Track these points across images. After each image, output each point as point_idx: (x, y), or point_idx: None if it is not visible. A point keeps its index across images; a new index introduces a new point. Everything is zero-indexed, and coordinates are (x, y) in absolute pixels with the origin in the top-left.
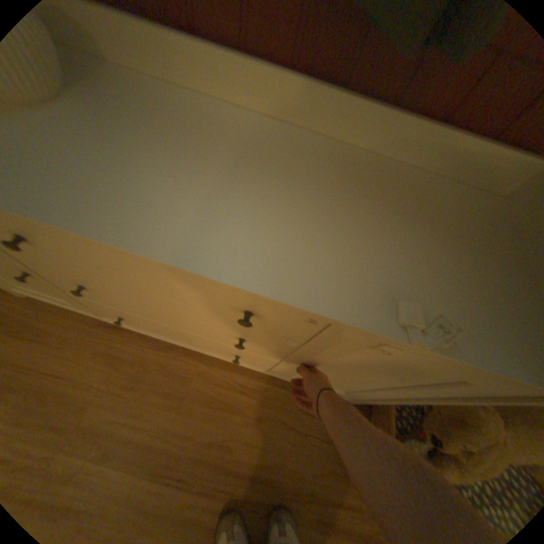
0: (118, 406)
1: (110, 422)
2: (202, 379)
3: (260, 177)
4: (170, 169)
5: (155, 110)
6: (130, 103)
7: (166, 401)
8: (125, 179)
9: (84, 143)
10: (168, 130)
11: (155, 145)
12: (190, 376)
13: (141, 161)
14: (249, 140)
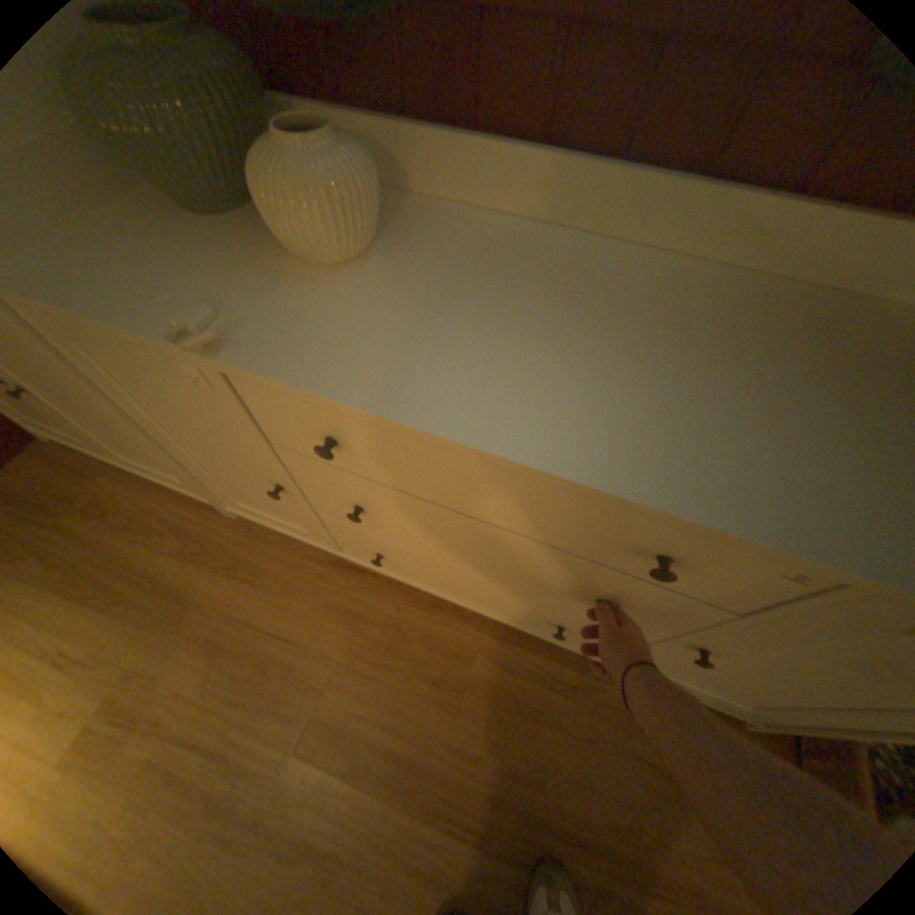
0: (367, 692)
1: (357, 717)
2: (489, 661)
3: (670, 343)
4: (538, 339)
5: (491, 254)
6: (456, 246)
7: (436, 692)
8: (485, 357)
9: (418, 310)
10: (517, 282)
11: (507, 304)
12: (469, 654)
13: (497, 329)
14: (635, 286)
